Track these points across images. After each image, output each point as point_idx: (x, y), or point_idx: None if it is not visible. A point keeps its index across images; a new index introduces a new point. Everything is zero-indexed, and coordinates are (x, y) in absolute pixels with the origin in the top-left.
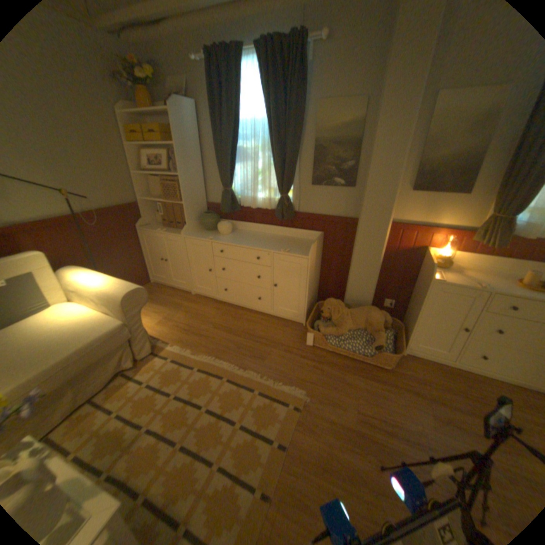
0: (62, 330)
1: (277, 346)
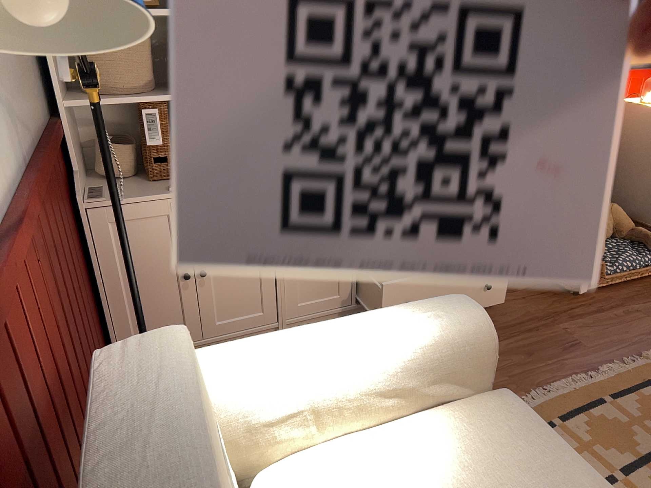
0: None
1: (558, 320)
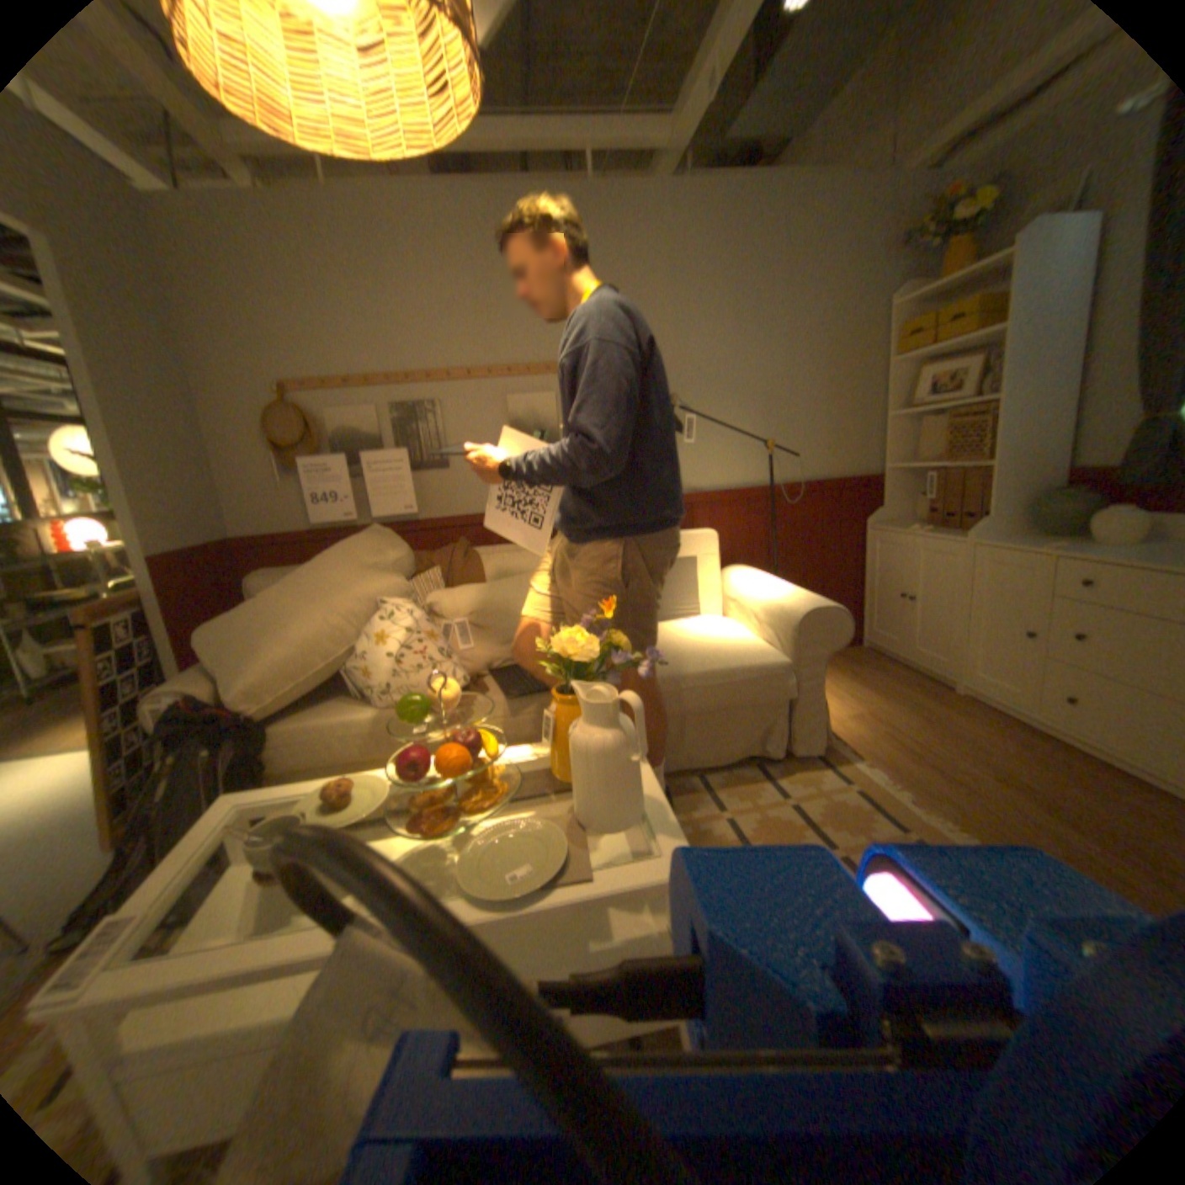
0: (702, 642)
1: None
